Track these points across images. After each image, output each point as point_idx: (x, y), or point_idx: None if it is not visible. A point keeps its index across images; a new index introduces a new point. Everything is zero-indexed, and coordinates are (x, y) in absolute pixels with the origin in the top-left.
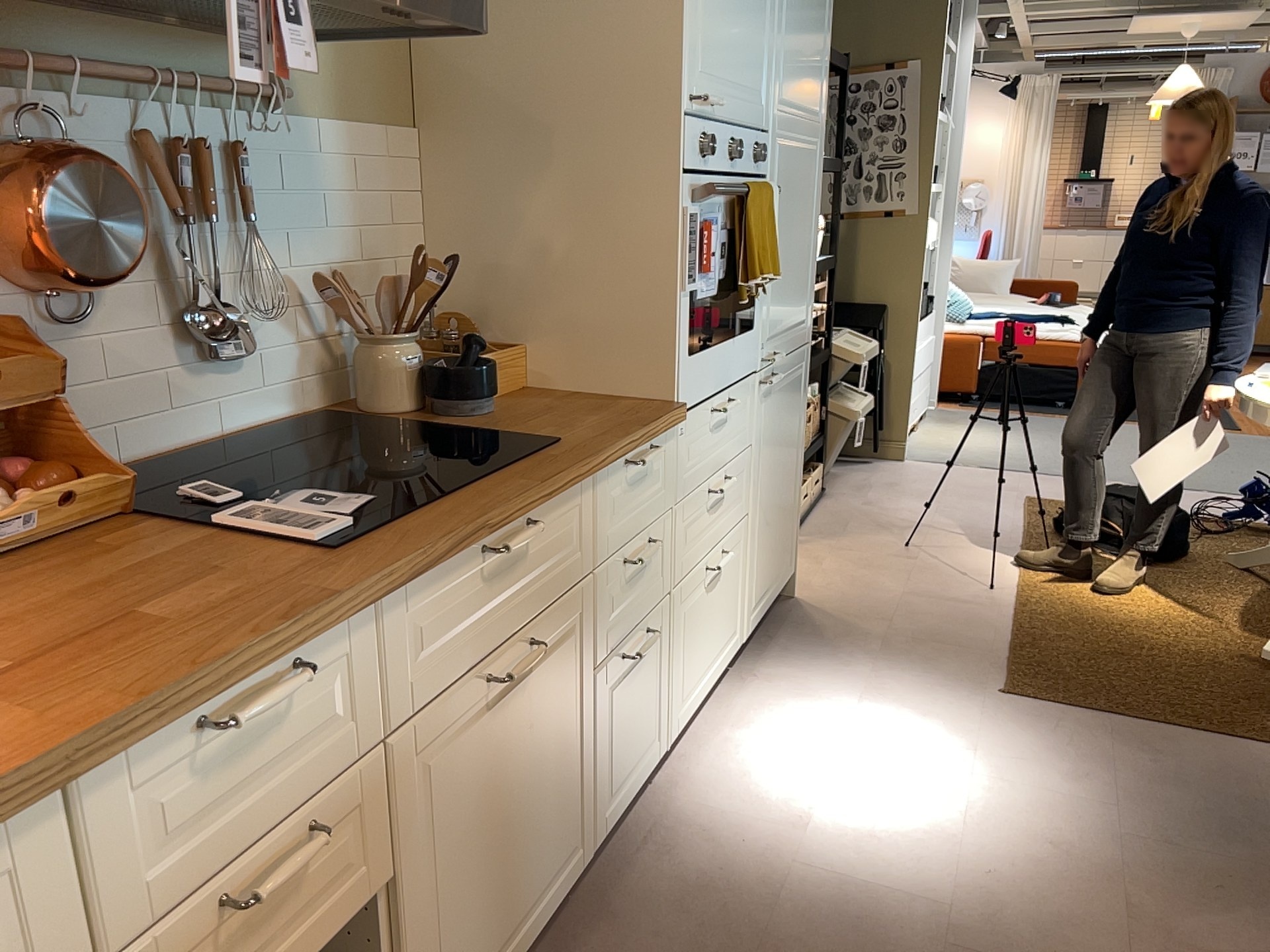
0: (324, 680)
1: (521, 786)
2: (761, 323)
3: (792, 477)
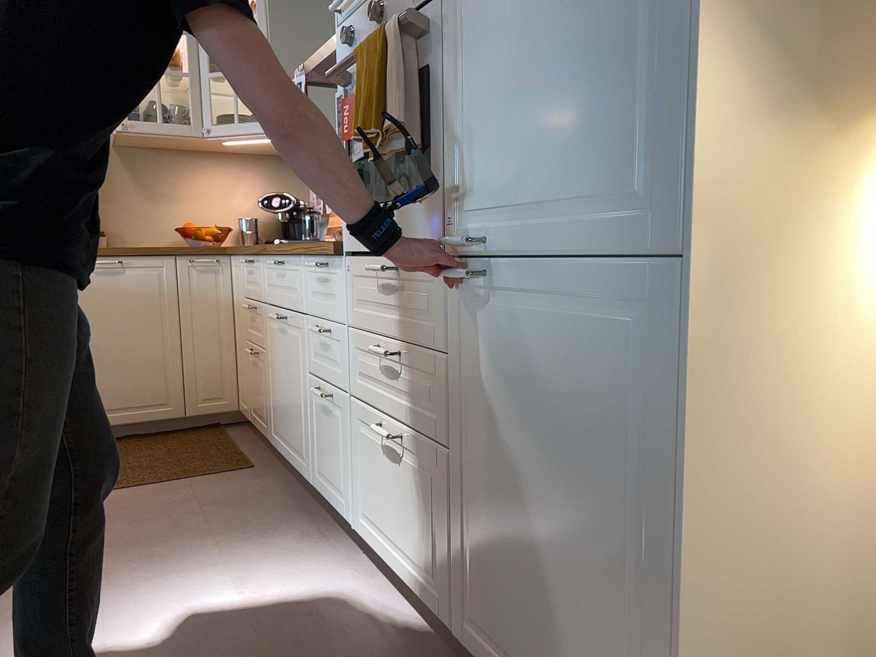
0: (258, 270)
1: (287, 381)
2: (451, 188)
3: (610, 558)
